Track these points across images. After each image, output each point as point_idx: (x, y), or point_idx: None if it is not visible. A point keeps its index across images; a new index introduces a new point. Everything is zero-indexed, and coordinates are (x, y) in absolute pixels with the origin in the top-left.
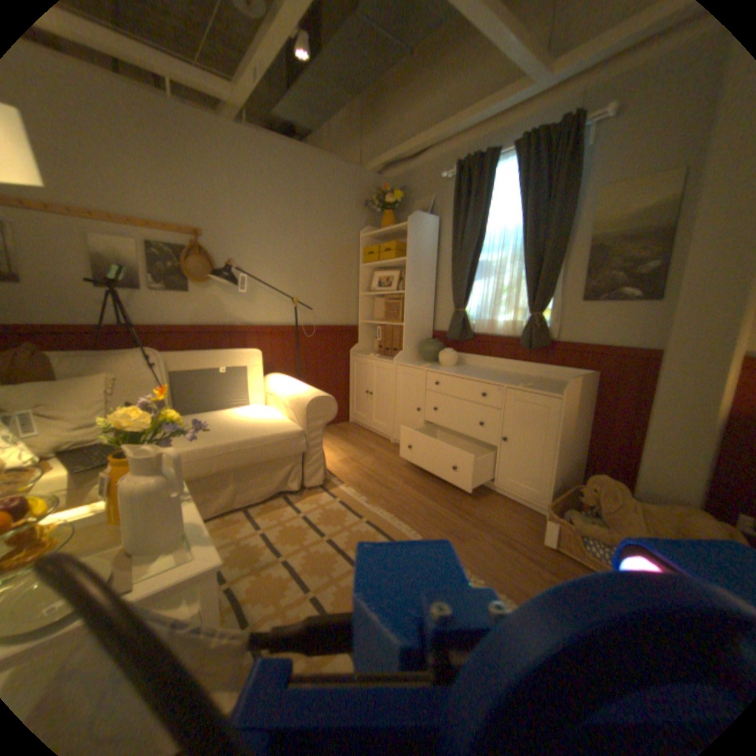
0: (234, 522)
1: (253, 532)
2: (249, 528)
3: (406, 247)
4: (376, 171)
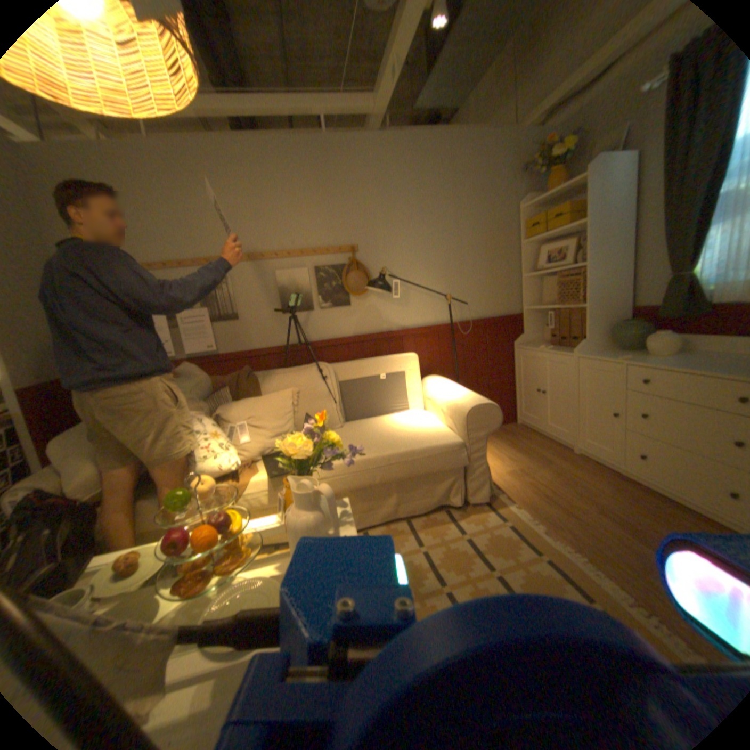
0: (398, 533)
1: (417, 549)
2: (413, 542)
3: (587, 204)
4: (537, 123)
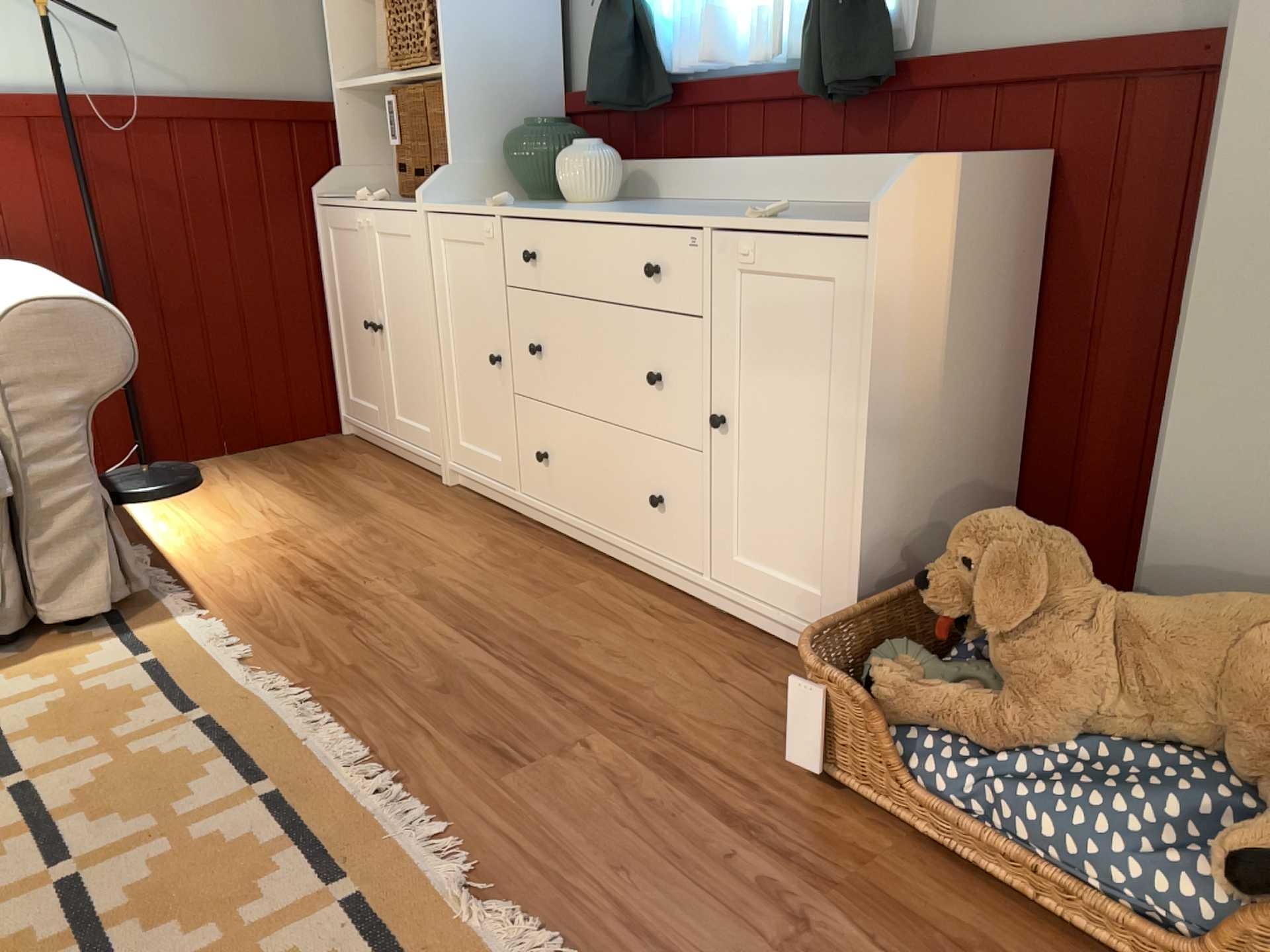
0: None
1: None
2: None
3: None
4: None
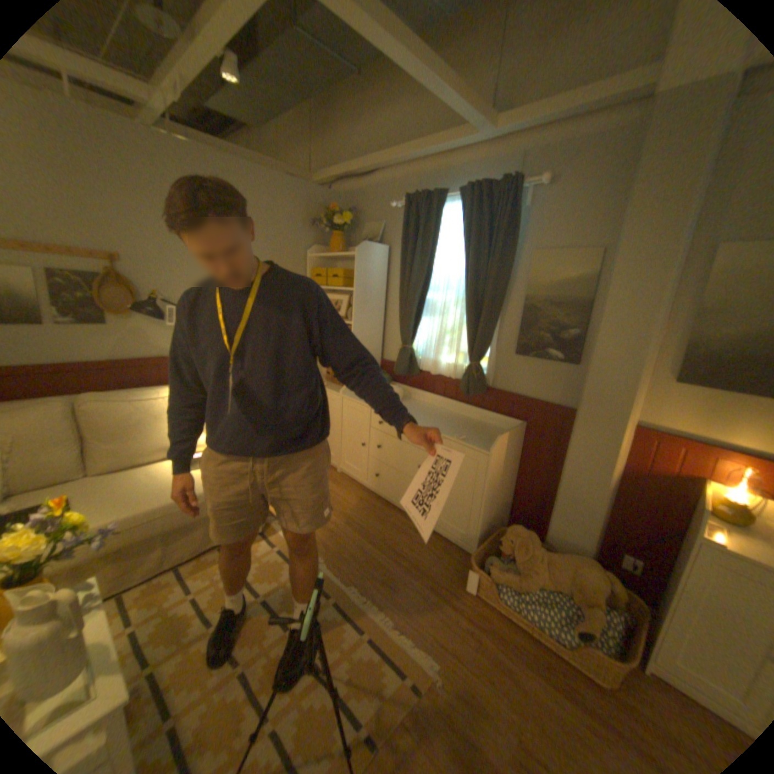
0: (163, 588)
1: (184, 599)
2: (180, 593)
3: (354, 276)
4: (325, 183)
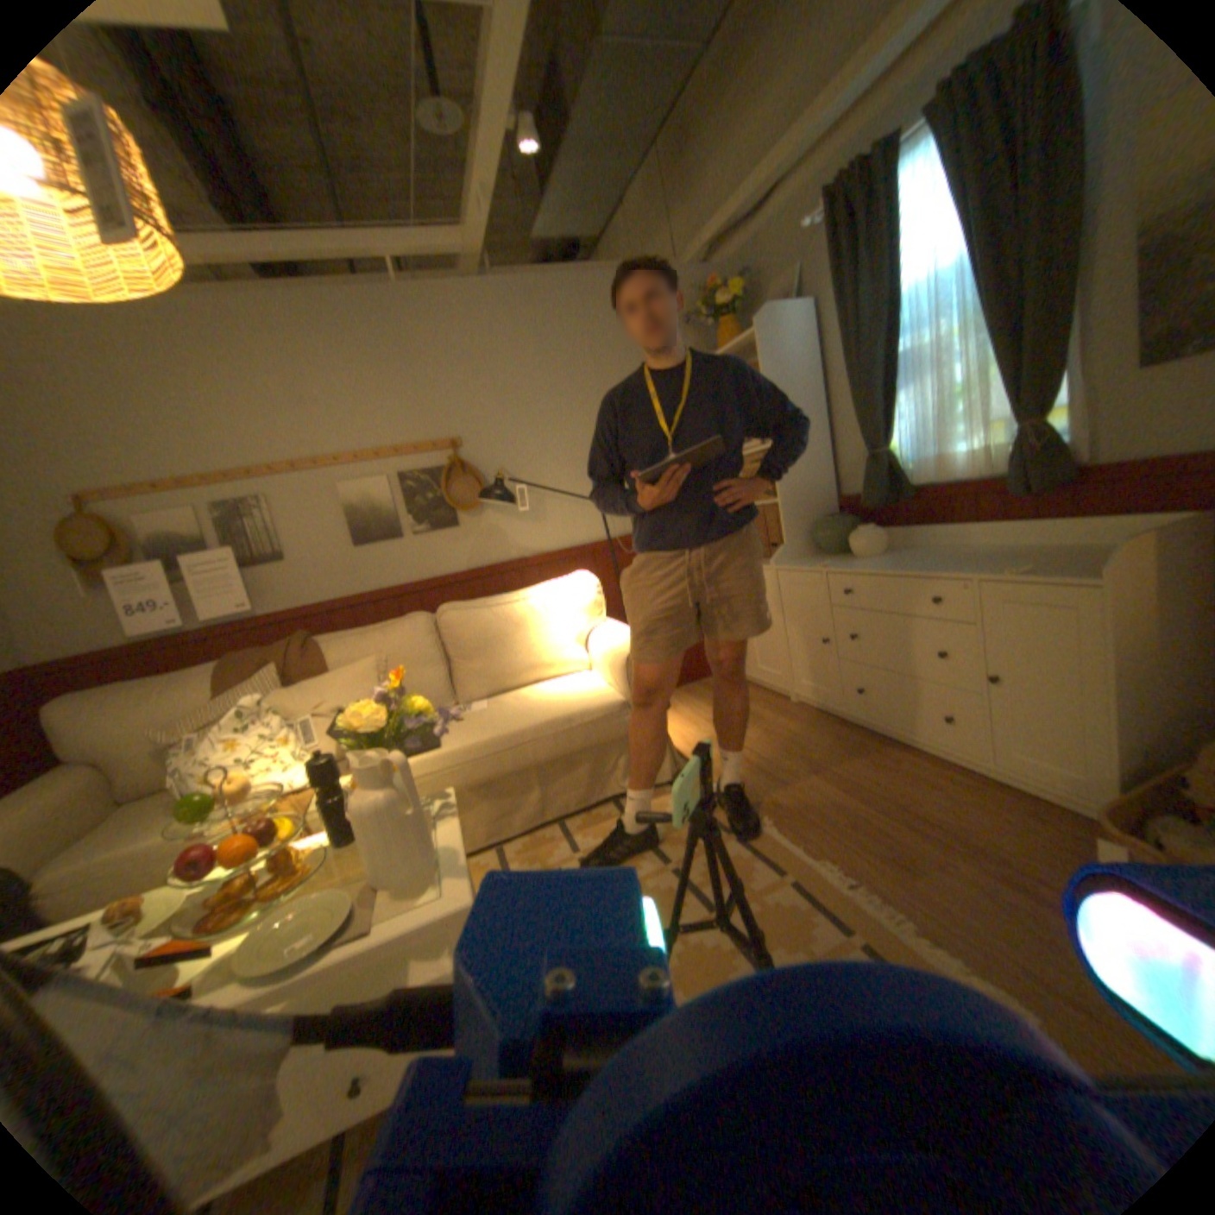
0: (547, 840)
1: (571, 855)
2: (567, 848)
3: (764, 367)
4: (700, 257)
